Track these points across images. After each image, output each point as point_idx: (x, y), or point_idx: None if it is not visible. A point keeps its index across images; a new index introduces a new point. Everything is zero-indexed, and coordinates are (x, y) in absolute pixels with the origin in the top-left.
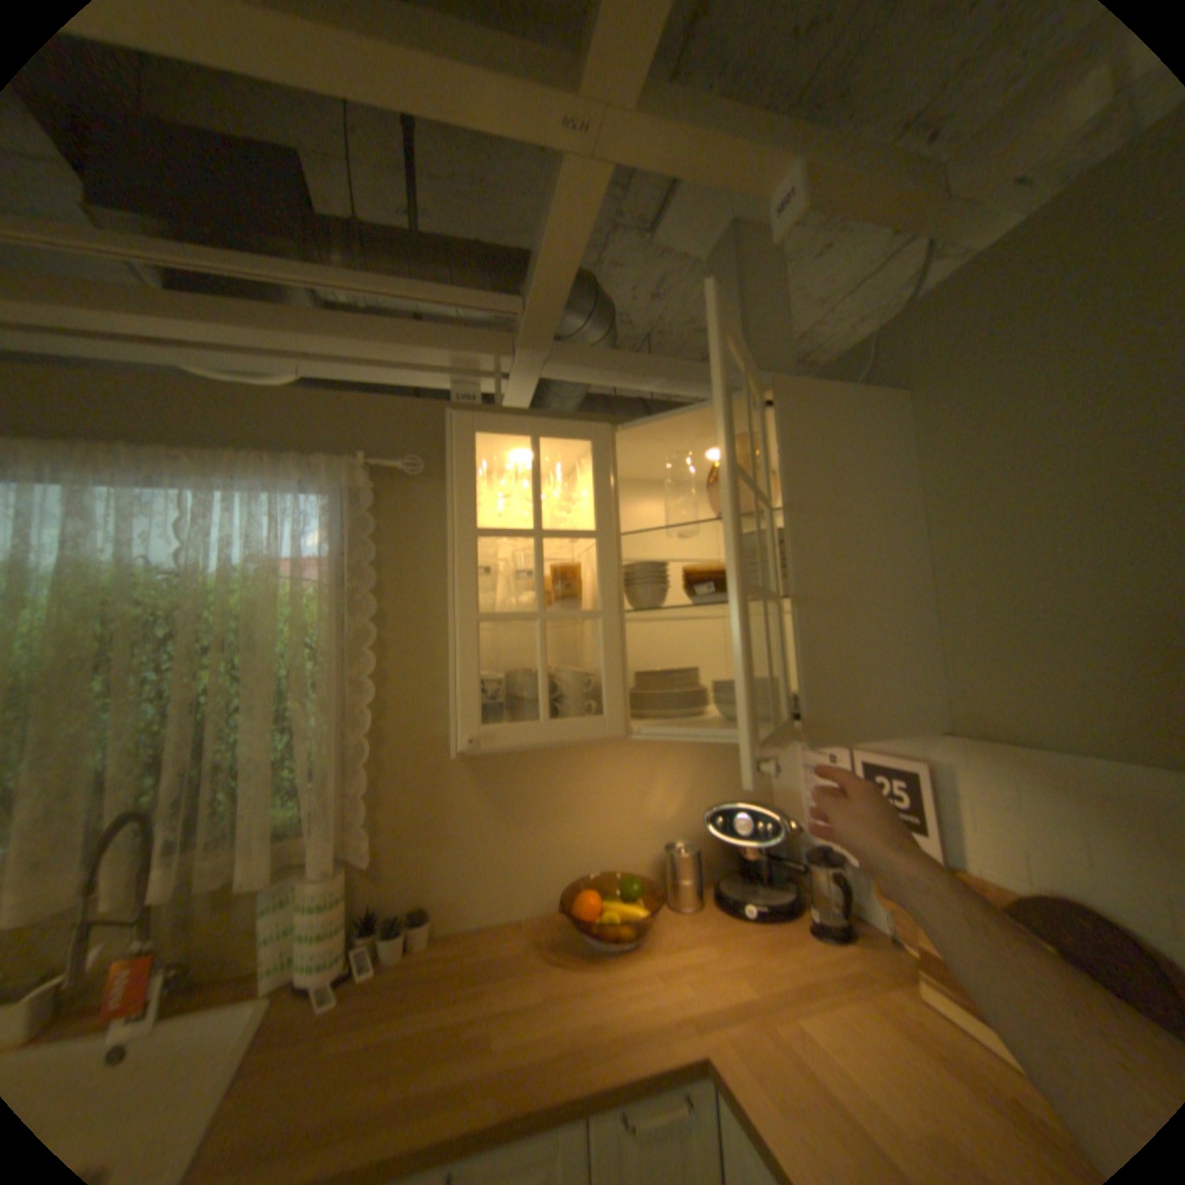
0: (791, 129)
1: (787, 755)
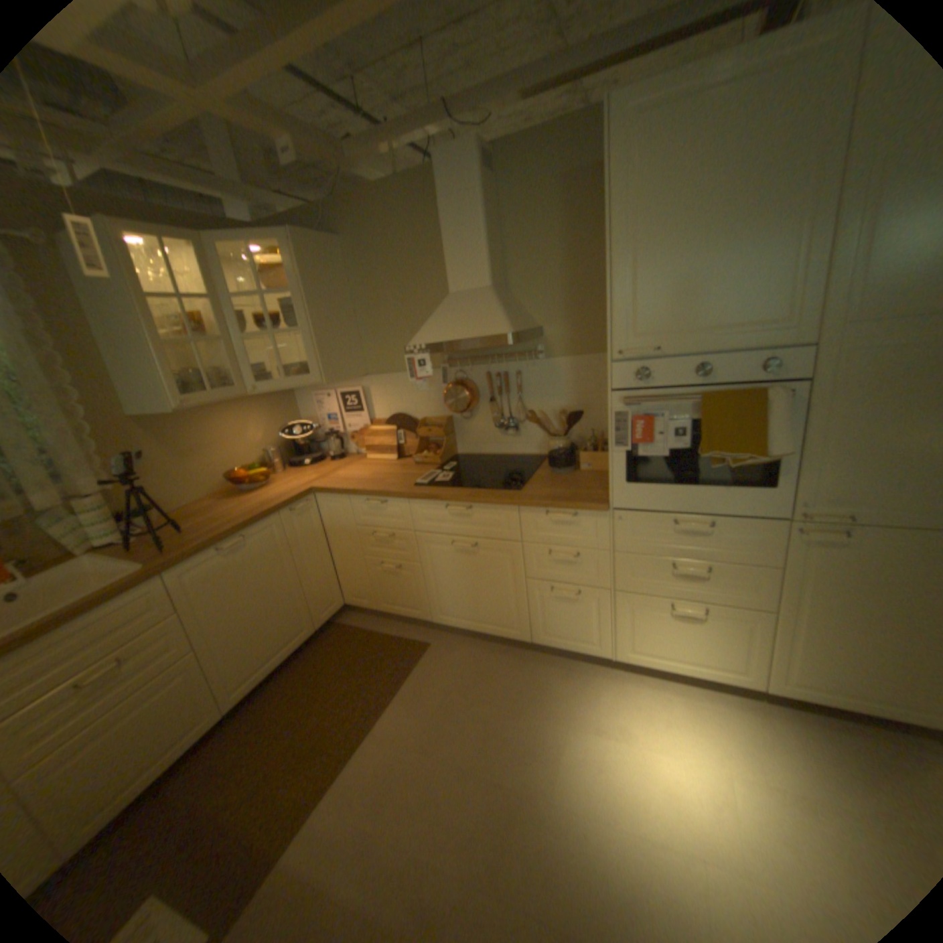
0: (280, 119)
1: (305, 403)
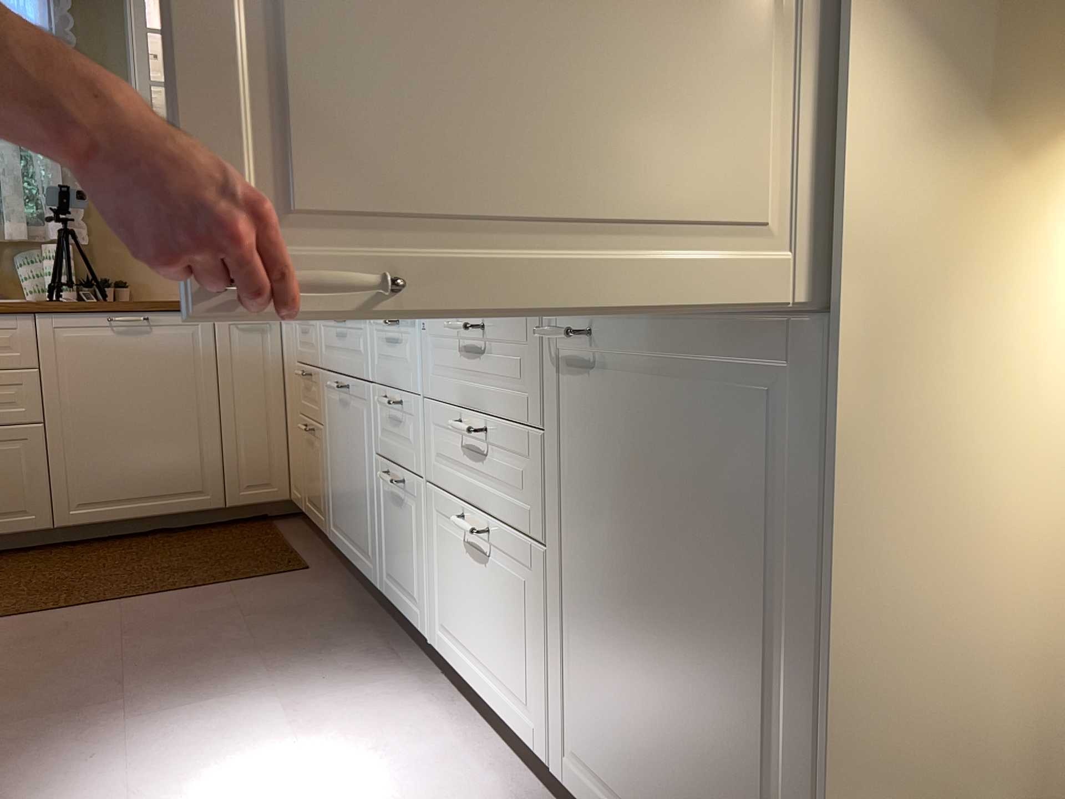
0: None
1: None
